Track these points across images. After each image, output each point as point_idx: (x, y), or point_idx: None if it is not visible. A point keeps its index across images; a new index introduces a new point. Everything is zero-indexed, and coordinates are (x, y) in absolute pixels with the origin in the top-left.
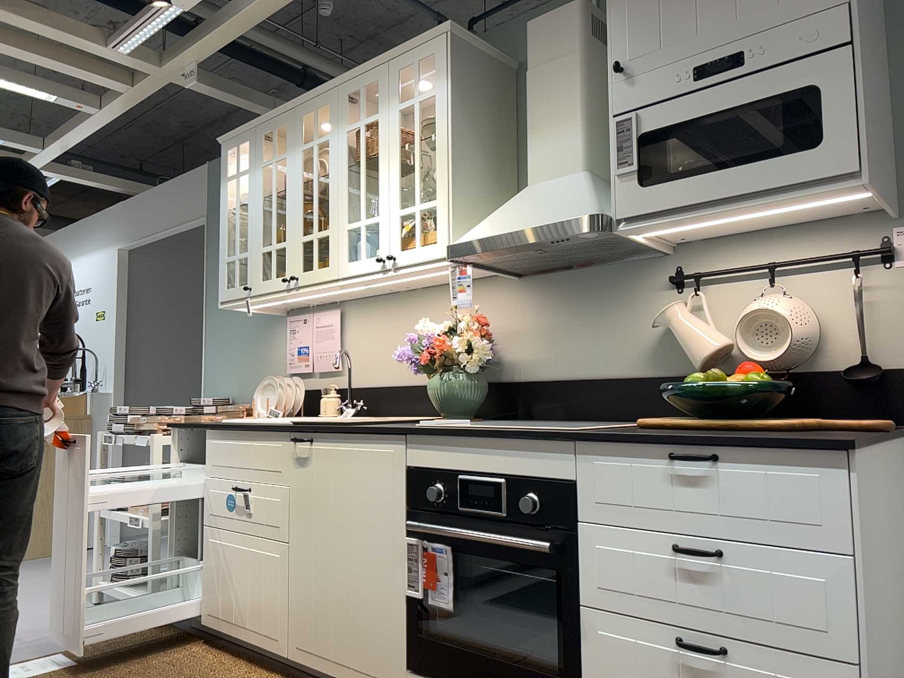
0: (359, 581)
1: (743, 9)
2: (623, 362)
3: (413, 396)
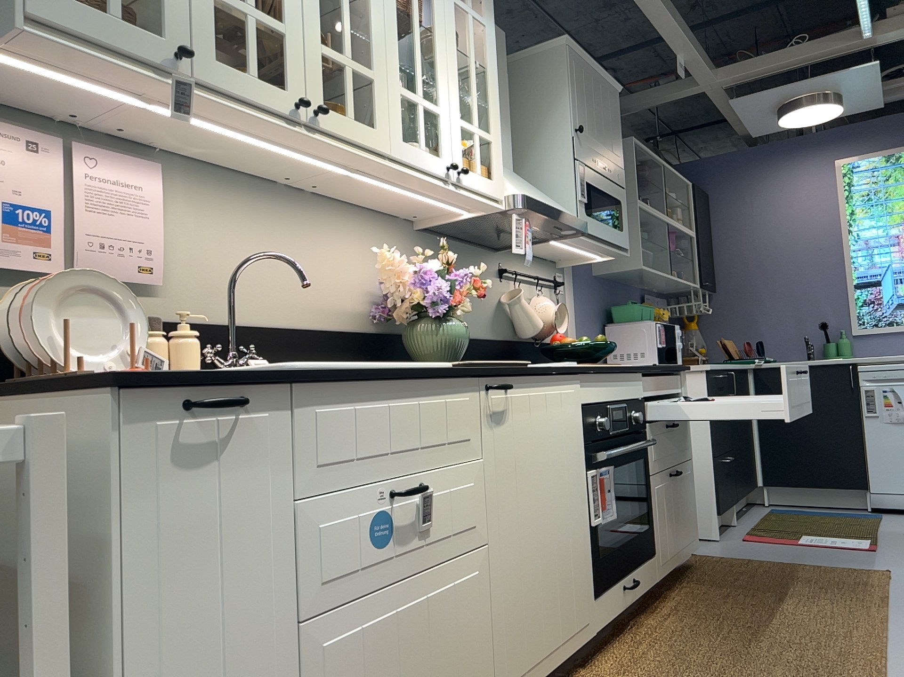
0: (561, 540)
1: (607, 143)
2: (482, 326)
3: (311, 344)
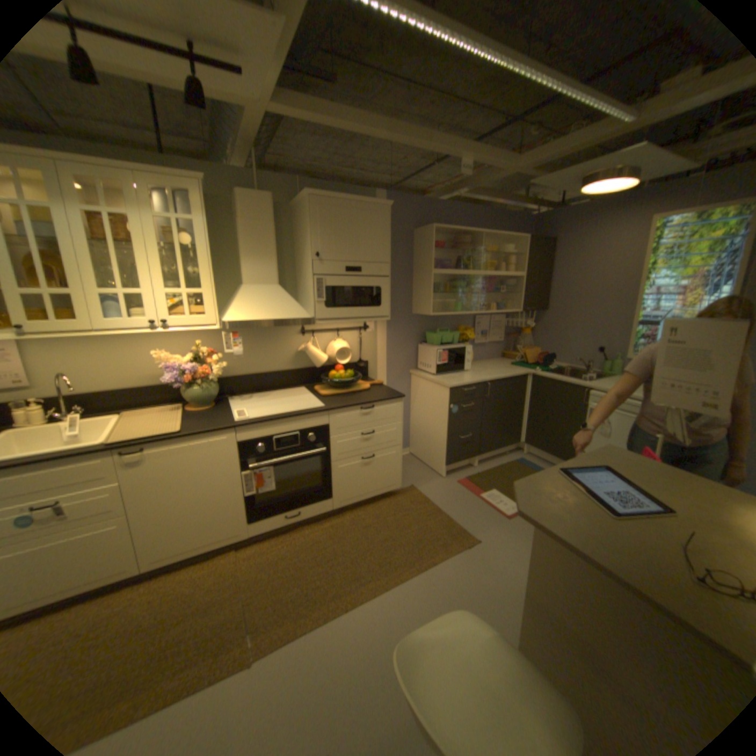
0: (207, 505)
1: (363, 251)
2: (281, 364)
3: (134, 394)
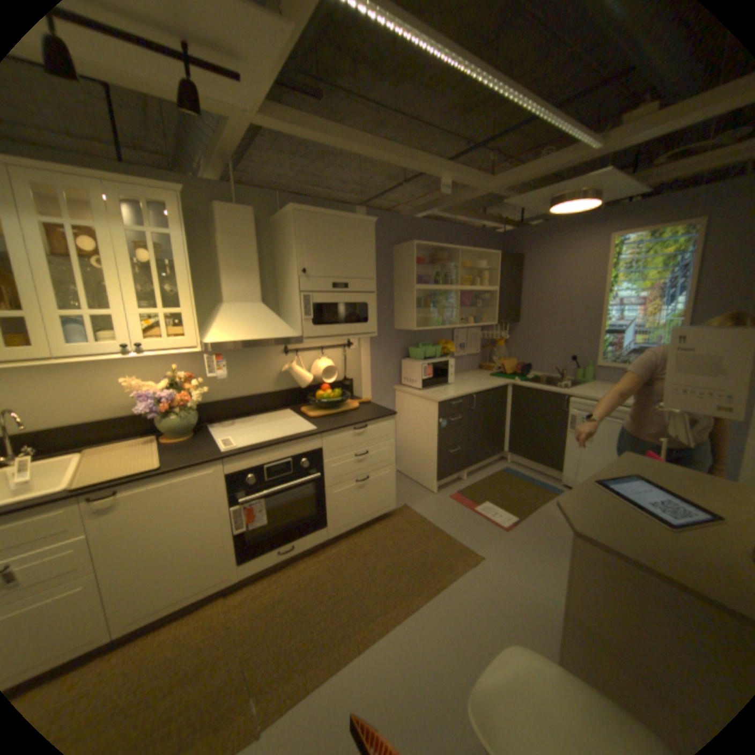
0: (191, 550)
1: (349, 267)
2: (263, 386)
3: (97, 429)
